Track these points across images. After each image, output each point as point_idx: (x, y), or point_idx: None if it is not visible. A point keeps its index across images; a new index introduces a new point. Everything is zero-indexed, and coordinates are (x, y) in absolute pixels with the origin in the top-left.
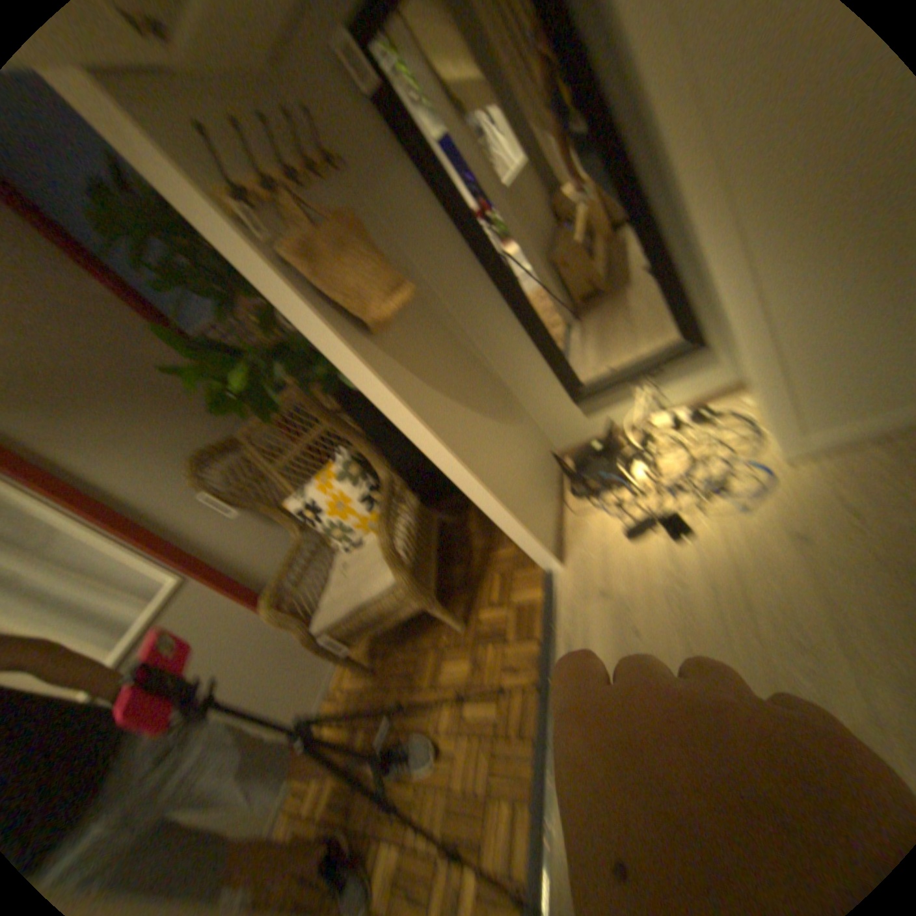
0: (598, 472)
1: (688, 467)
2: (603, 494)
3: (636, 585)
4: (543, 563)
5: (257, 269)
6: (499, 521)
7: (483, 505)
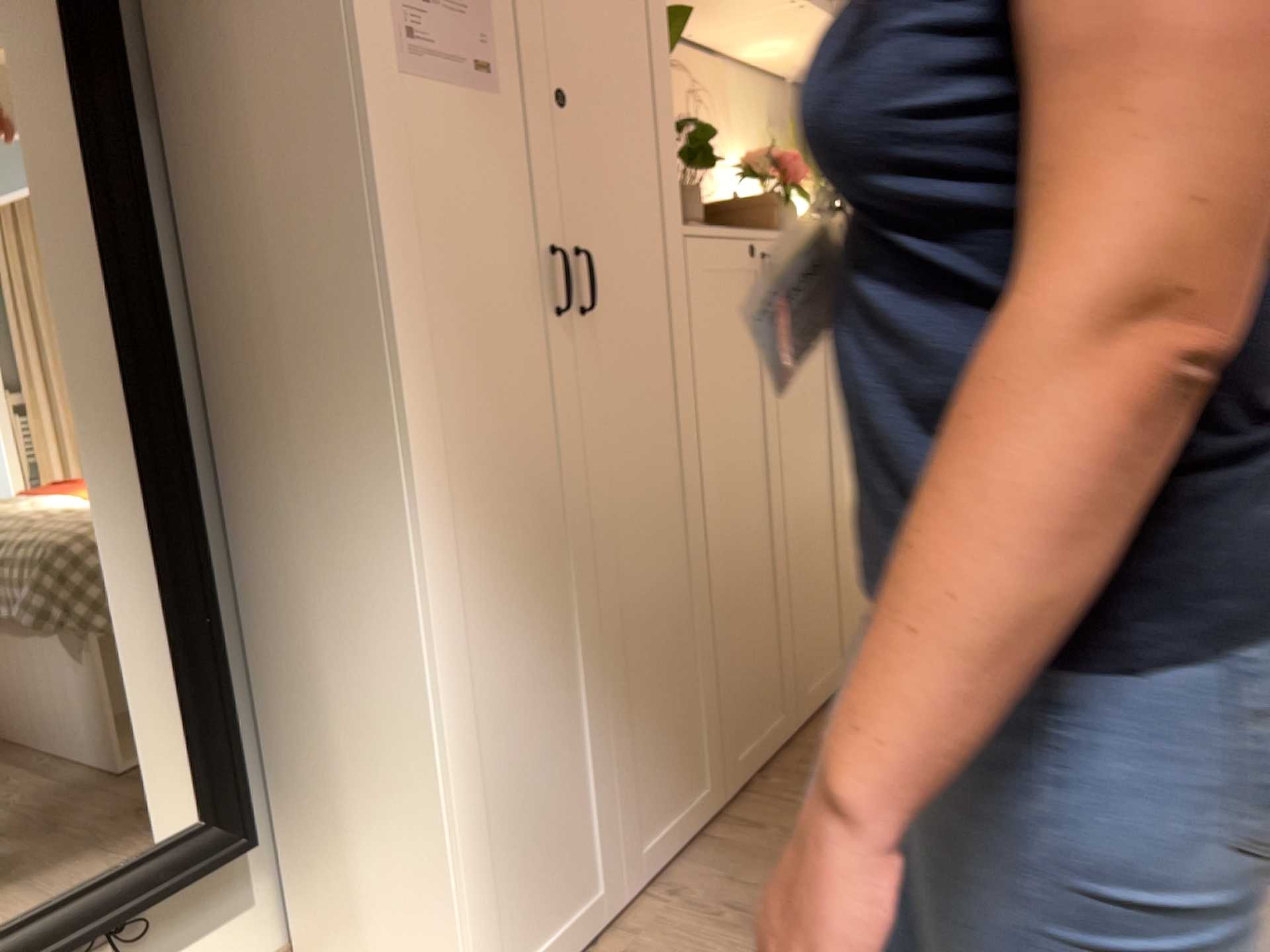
0: None
1: None
2: None
3: None
4: None
5: None
6: None
7: None
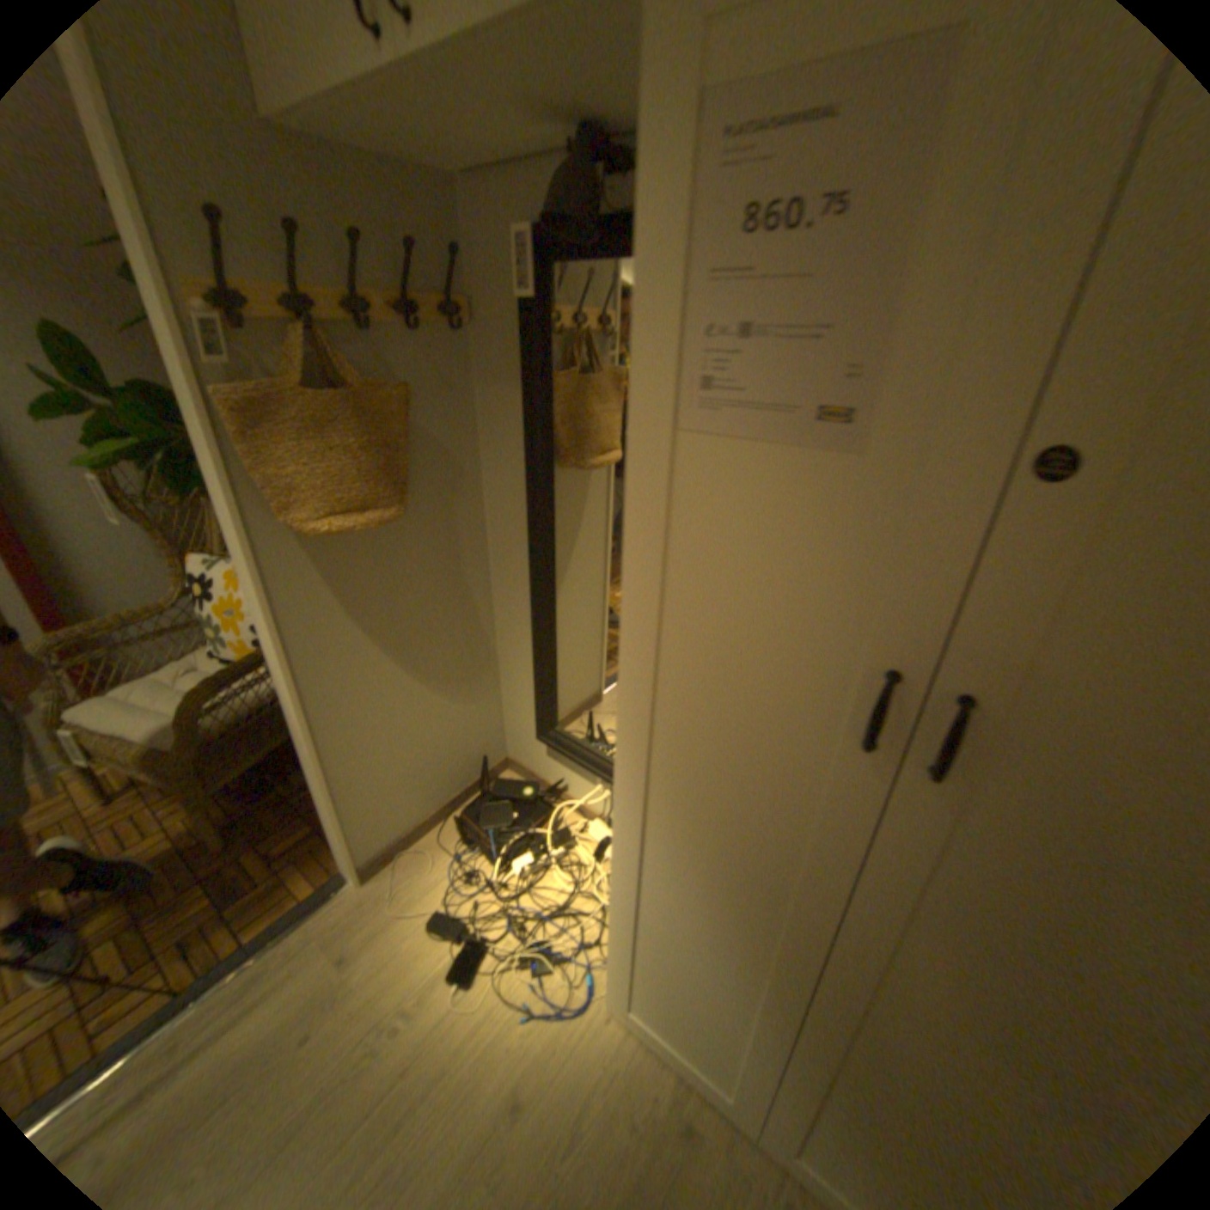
0: (490, 826)
1: (539, 917)
2: (466, 855)
3: (367, 989)
4: (340, 869)
5: (184, 389)
6: (315, 798)
7: (306, 771)
